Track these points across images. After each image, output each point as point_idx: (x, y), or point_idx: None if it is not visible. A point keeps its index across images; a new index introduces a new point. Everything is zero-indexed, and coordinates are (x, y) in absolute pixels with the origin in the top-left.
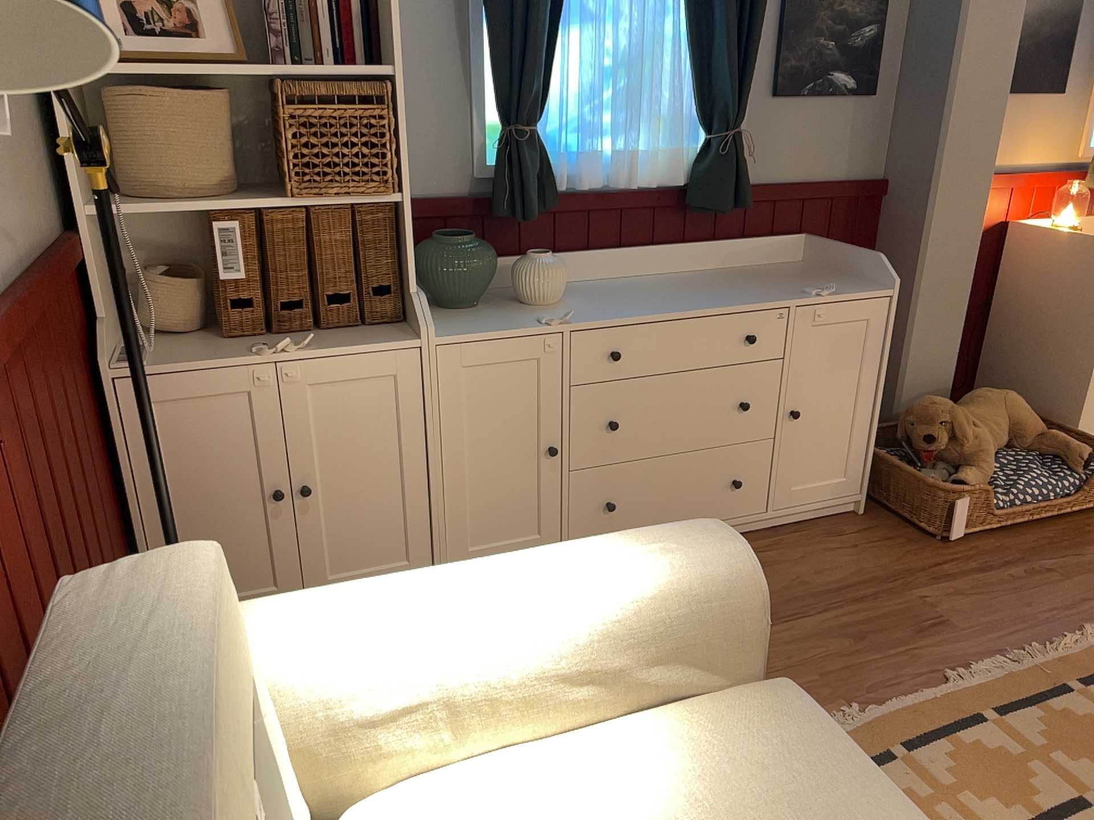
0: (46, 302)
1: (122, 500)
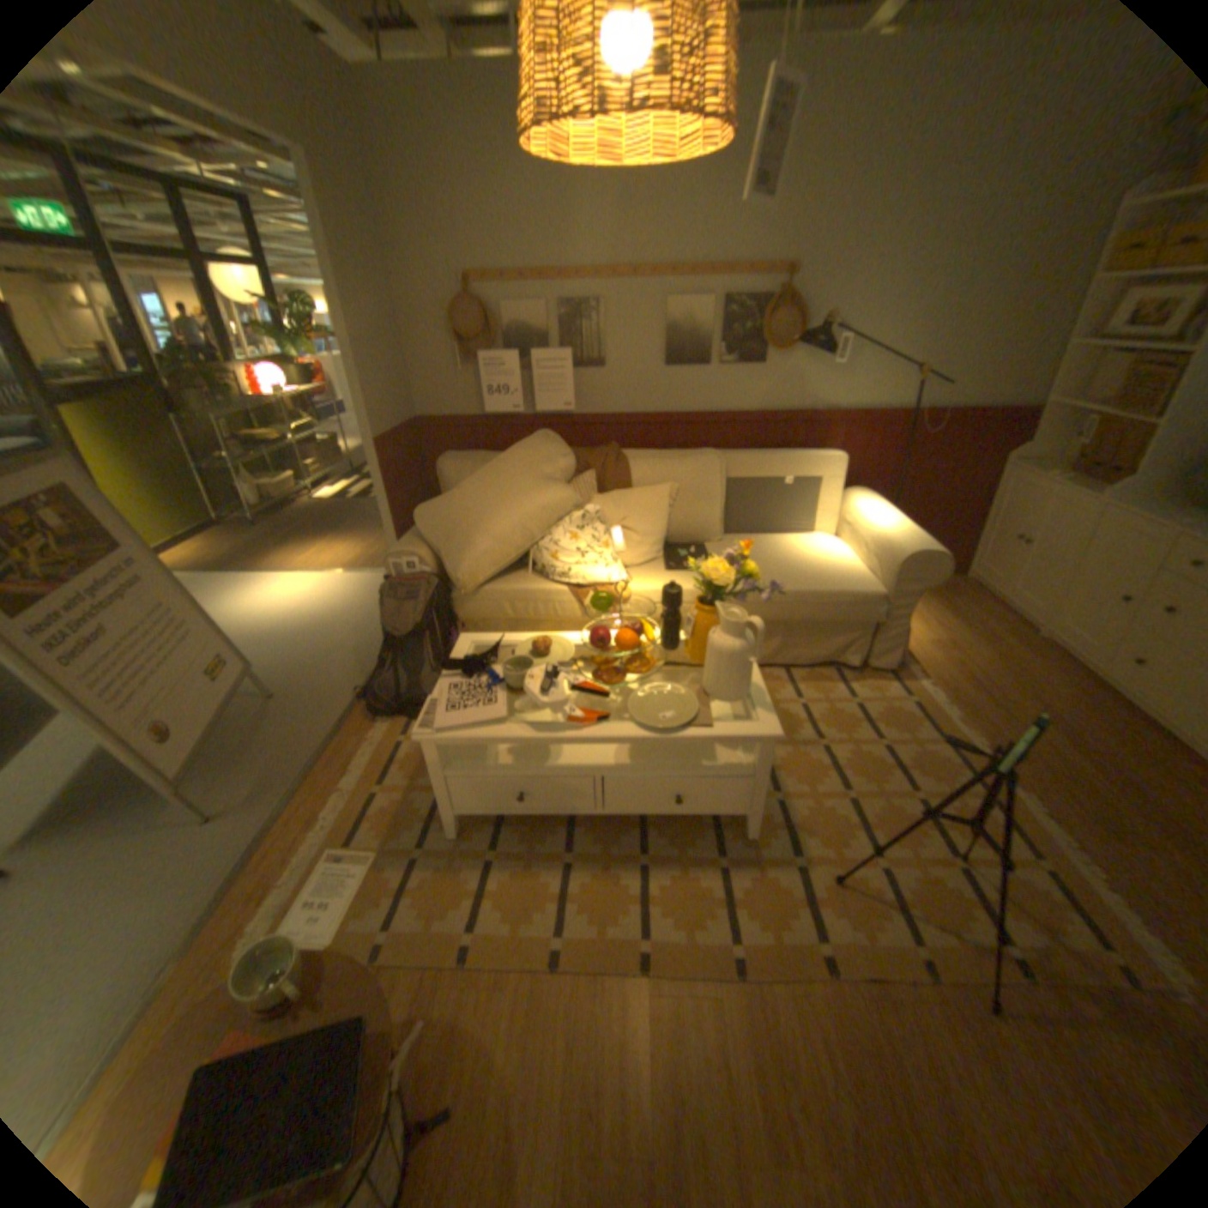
0: (964, 420)
1: (987, 510)
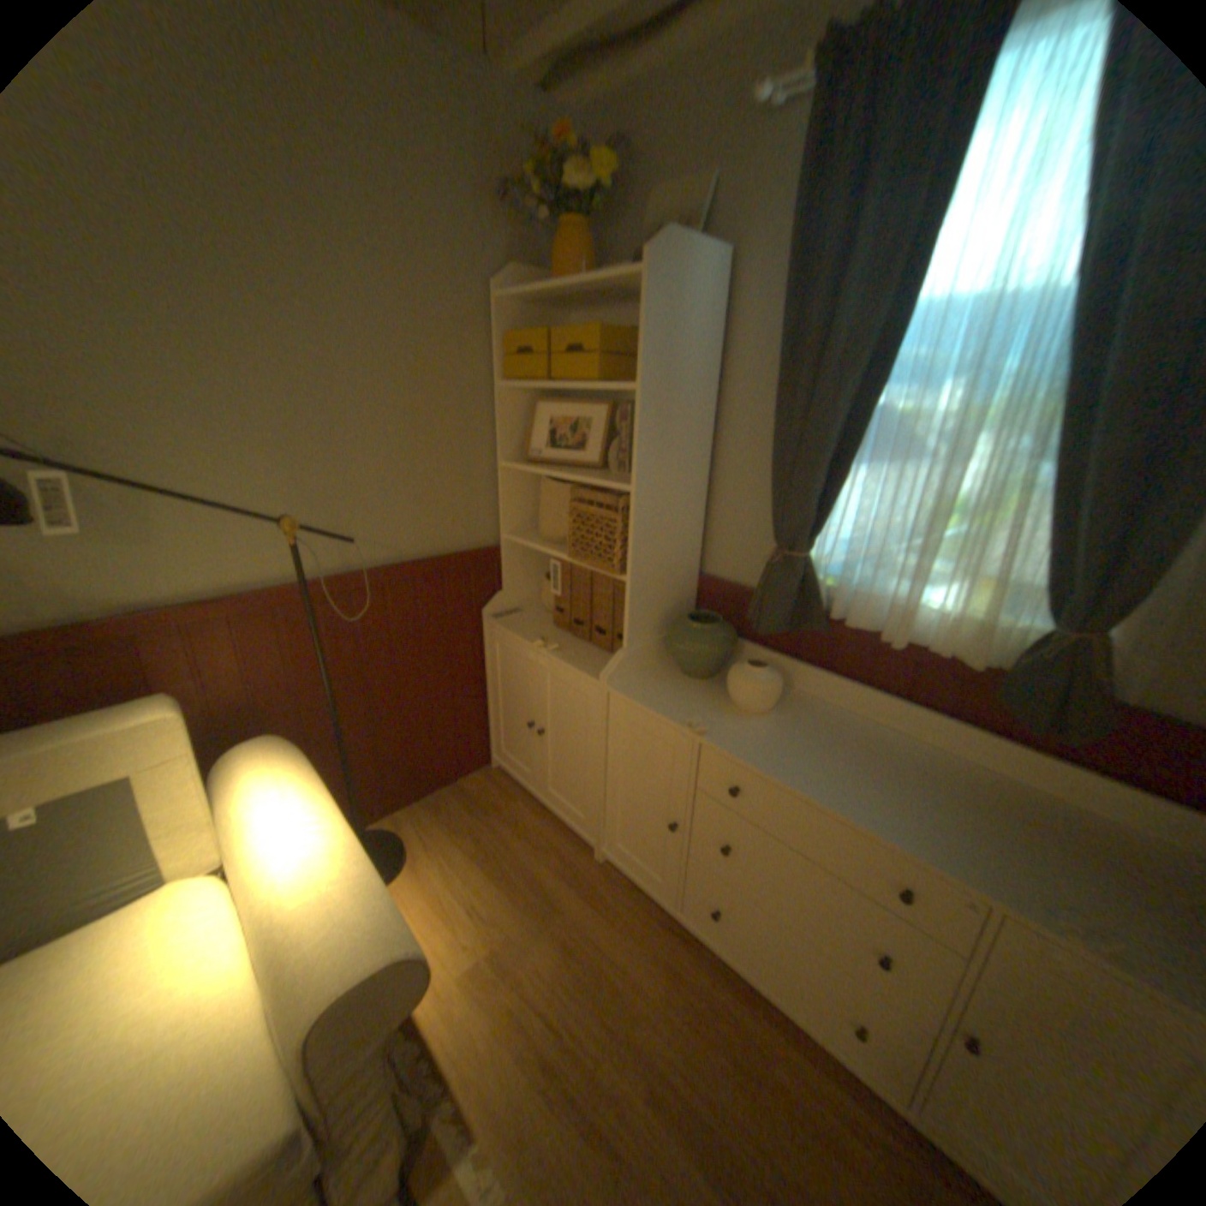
0: (405, 579)
1: (485, 682)
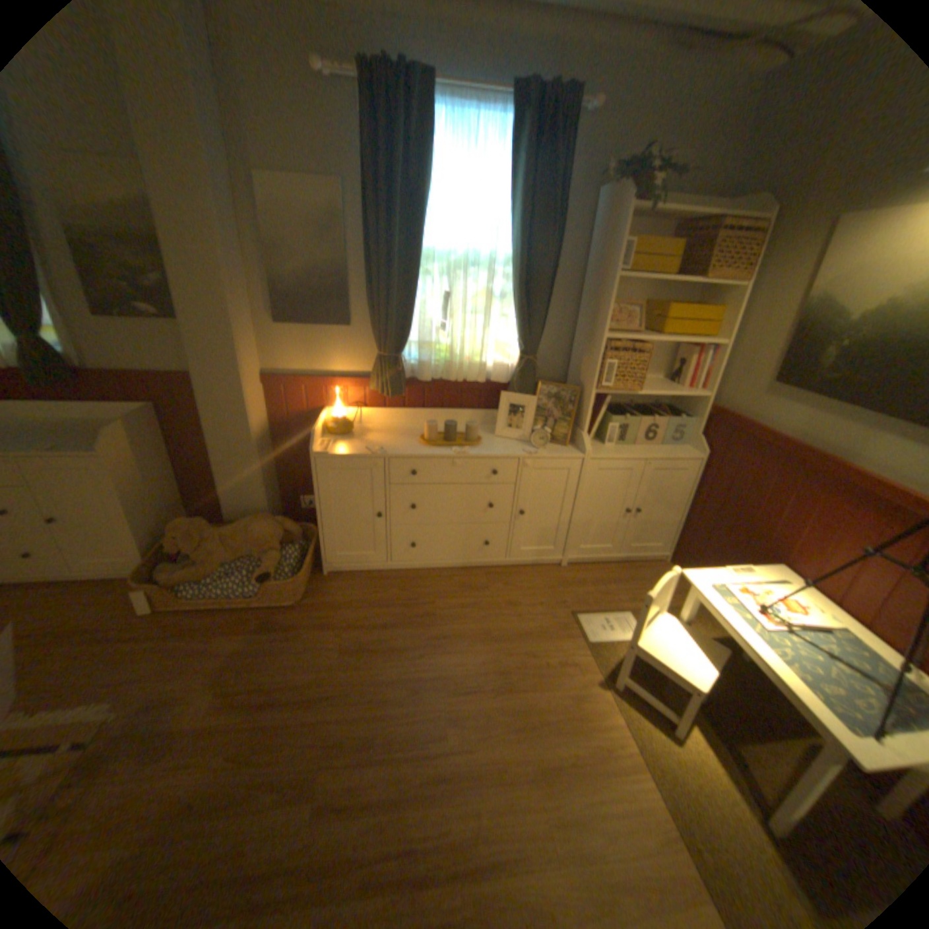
0: None
1: None
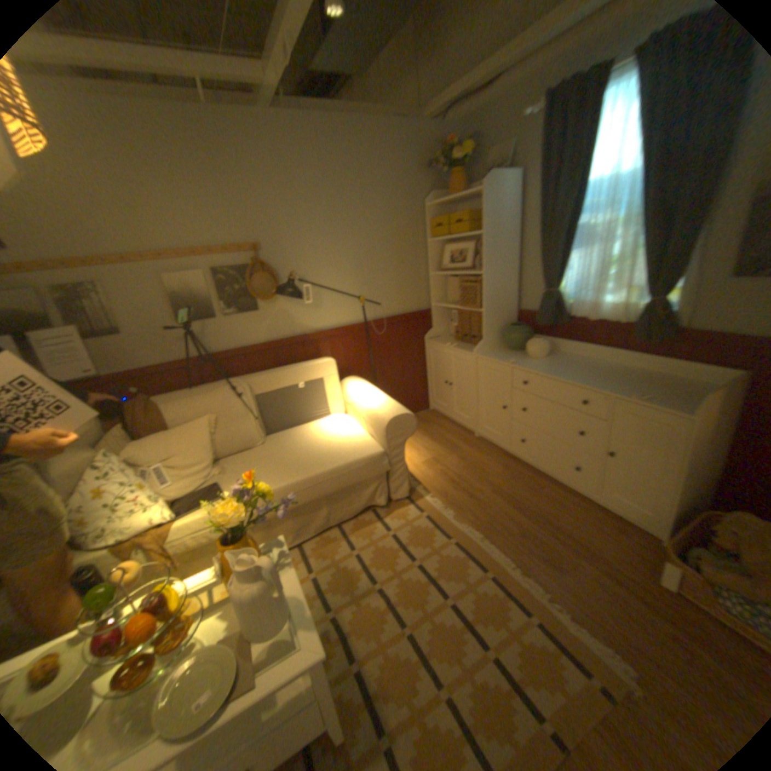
0: (394, 323)
1: (425, 369)
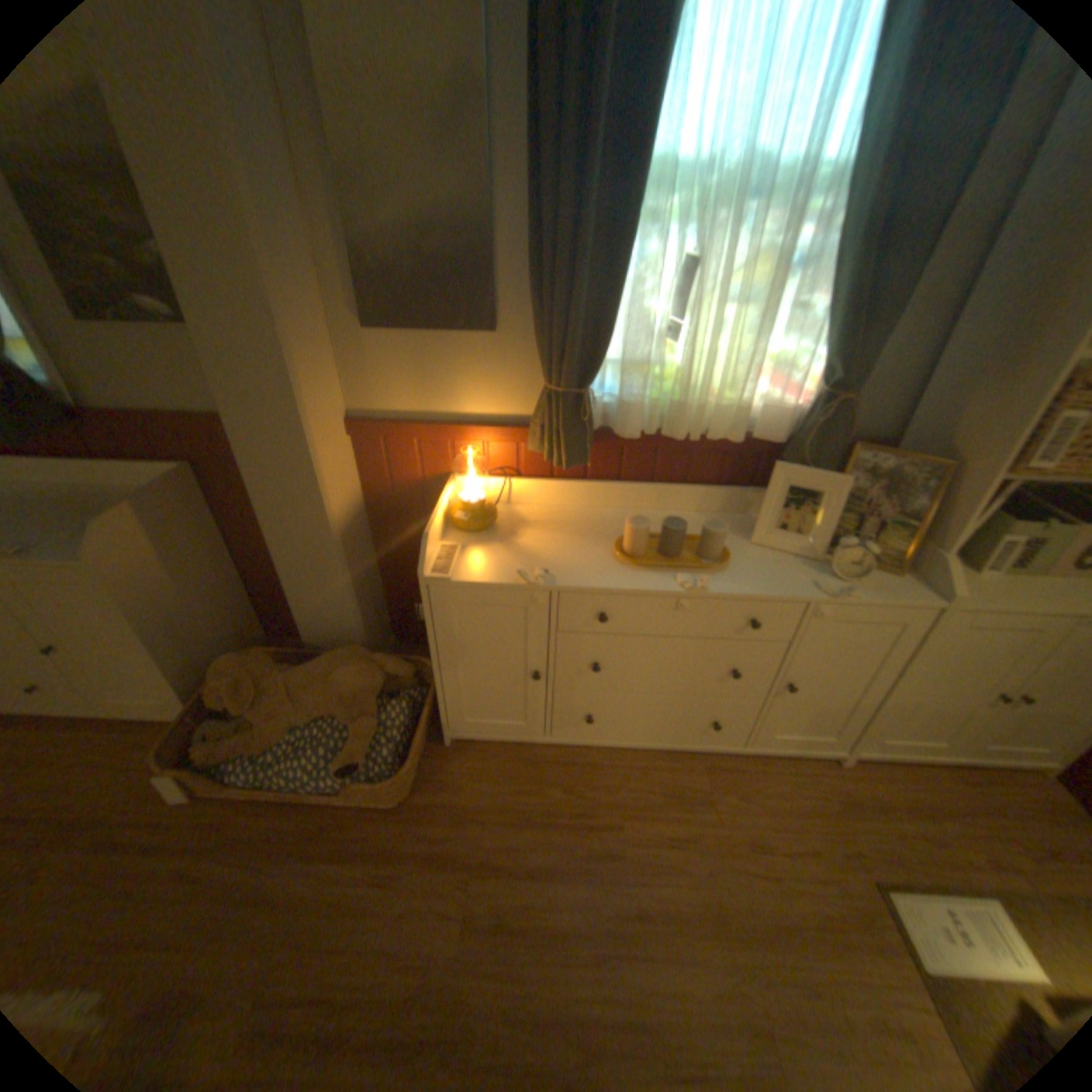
0: None
1: None
